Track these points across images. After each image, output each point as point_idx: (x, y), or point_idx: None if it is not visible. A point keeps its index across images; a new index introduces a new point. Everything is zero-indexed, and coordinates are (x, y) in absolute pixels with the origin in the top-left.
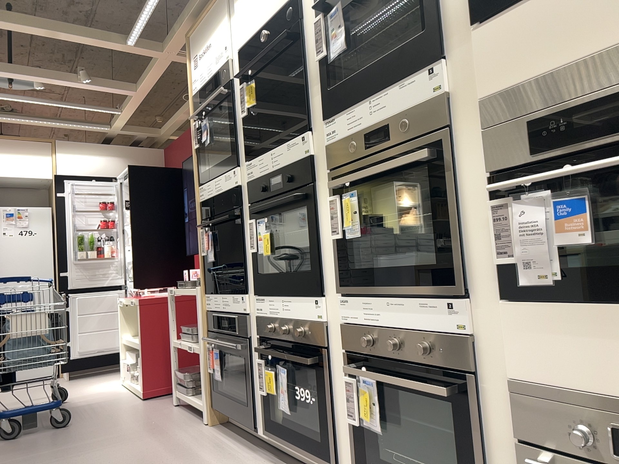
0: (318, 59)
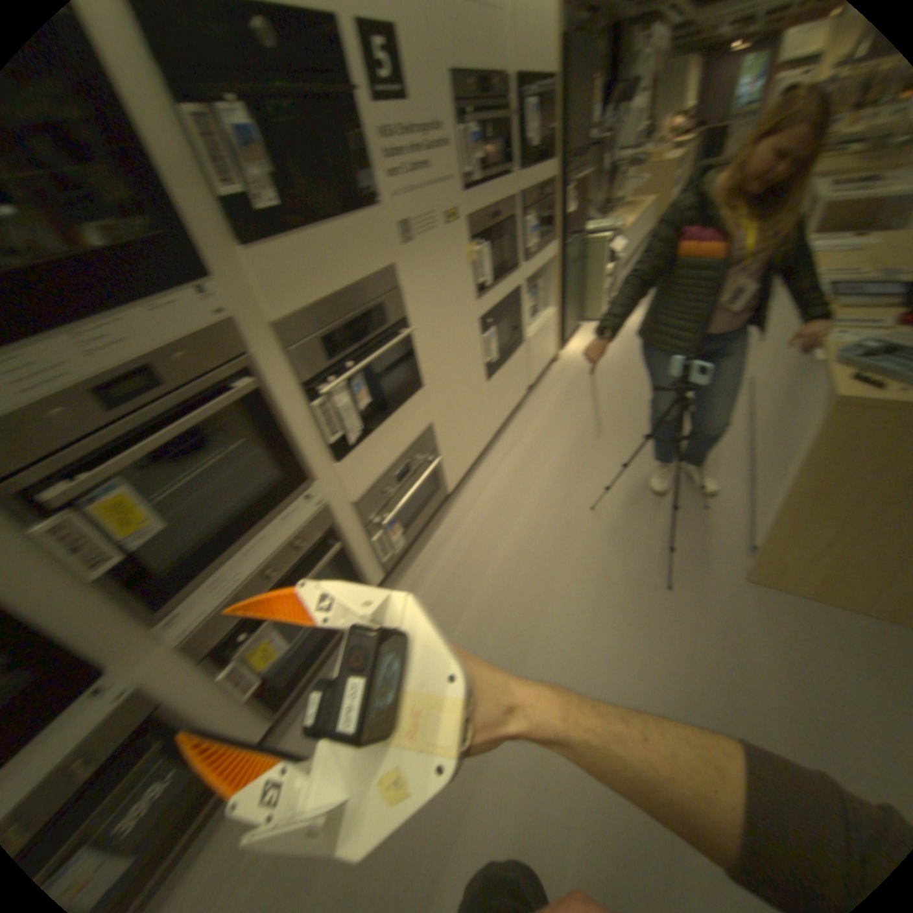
0: None
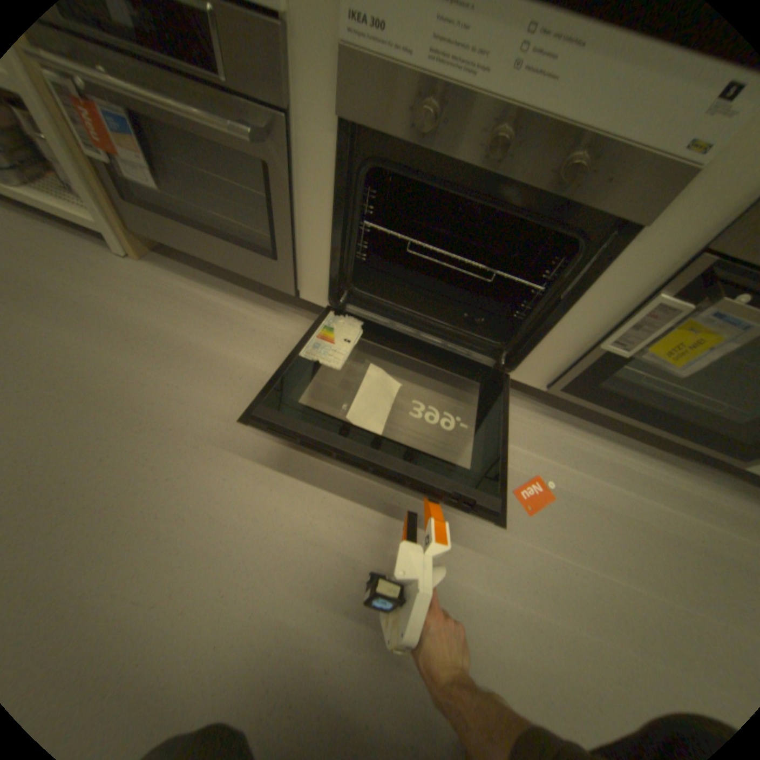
0: None
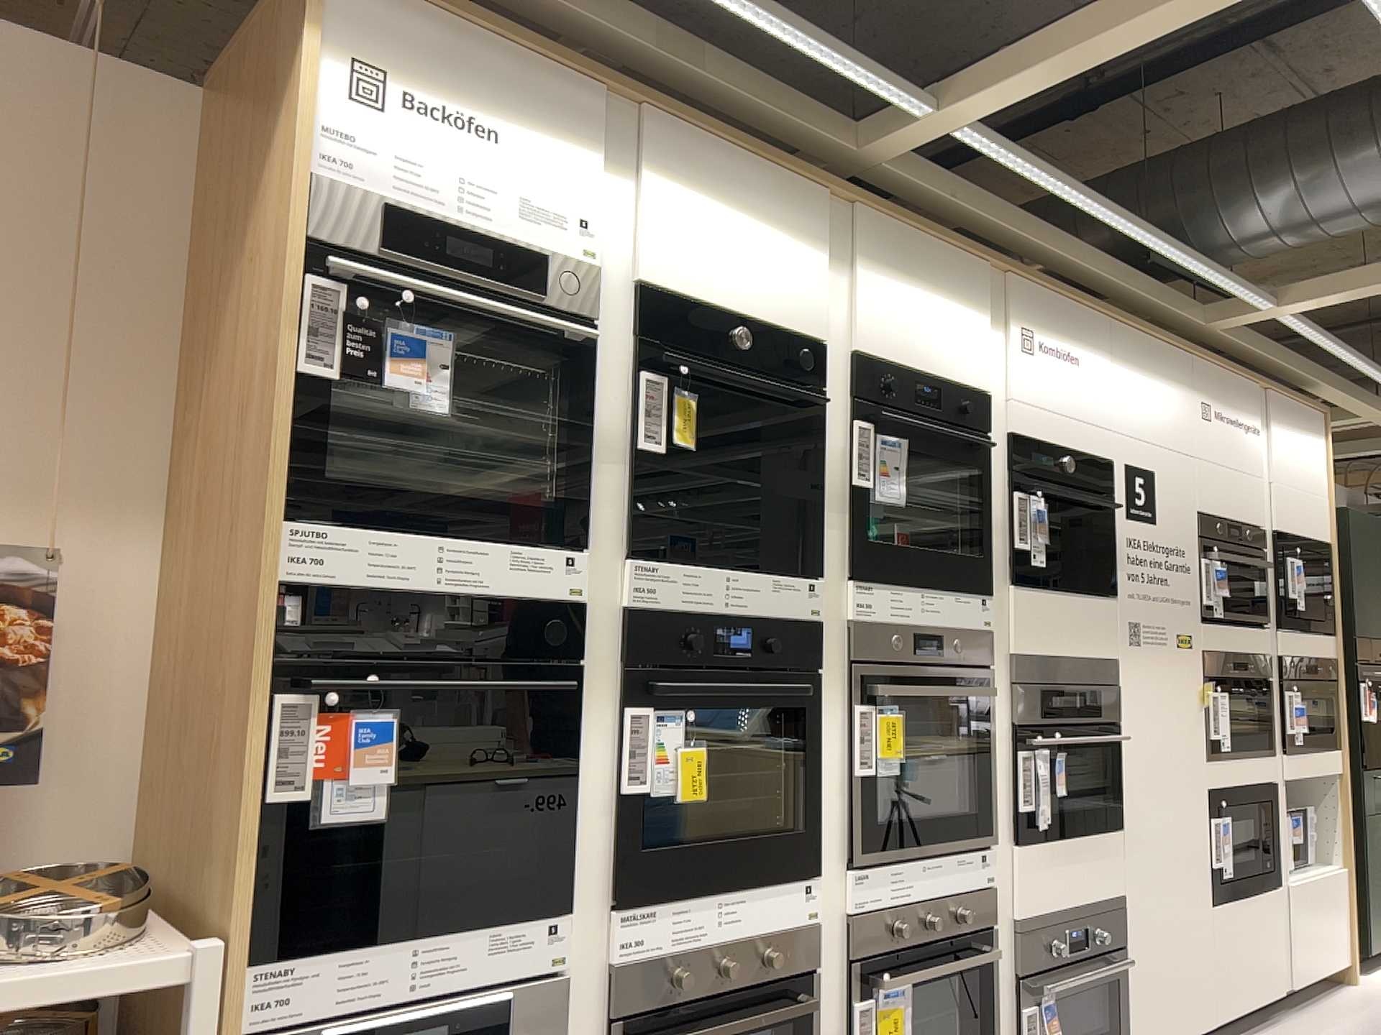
0: (846, 481)
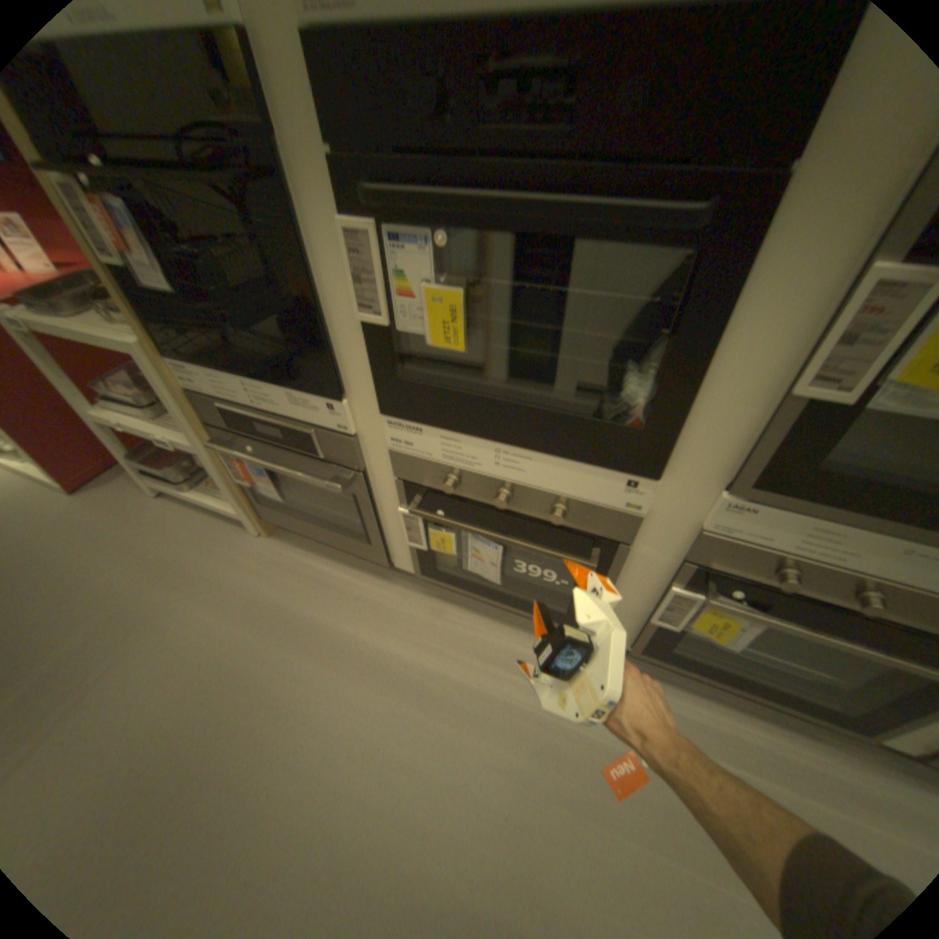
0: None
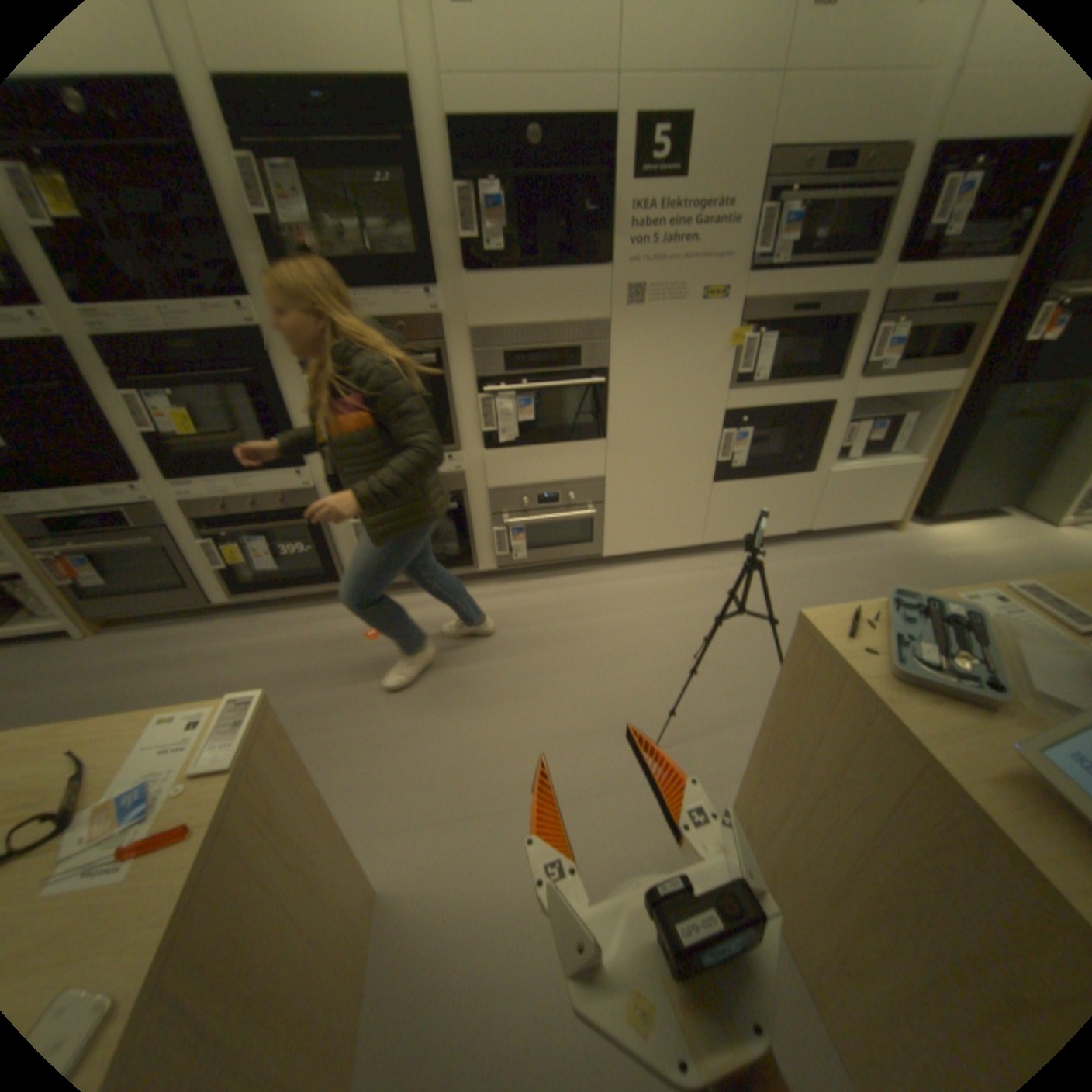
0: (252, 215)
